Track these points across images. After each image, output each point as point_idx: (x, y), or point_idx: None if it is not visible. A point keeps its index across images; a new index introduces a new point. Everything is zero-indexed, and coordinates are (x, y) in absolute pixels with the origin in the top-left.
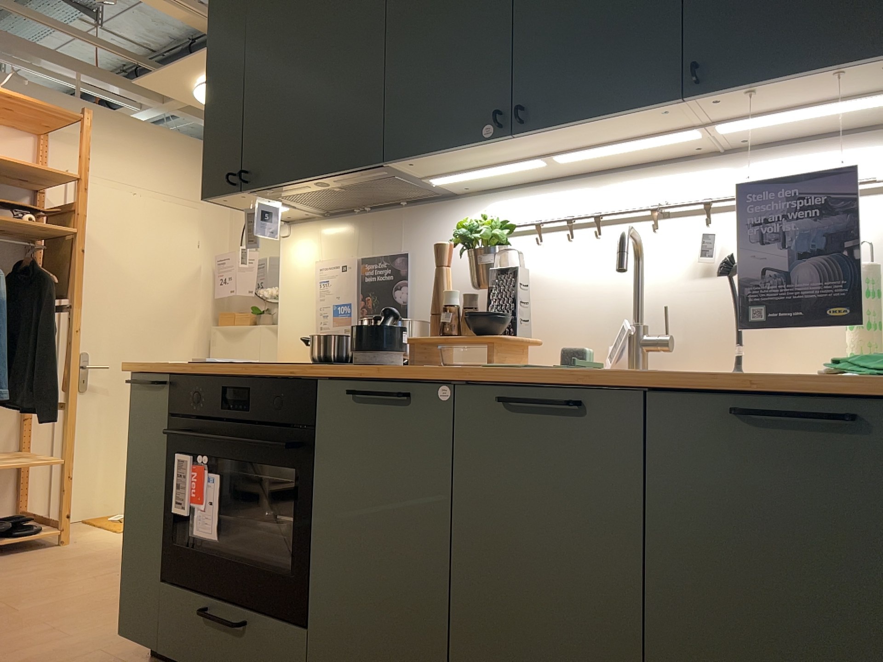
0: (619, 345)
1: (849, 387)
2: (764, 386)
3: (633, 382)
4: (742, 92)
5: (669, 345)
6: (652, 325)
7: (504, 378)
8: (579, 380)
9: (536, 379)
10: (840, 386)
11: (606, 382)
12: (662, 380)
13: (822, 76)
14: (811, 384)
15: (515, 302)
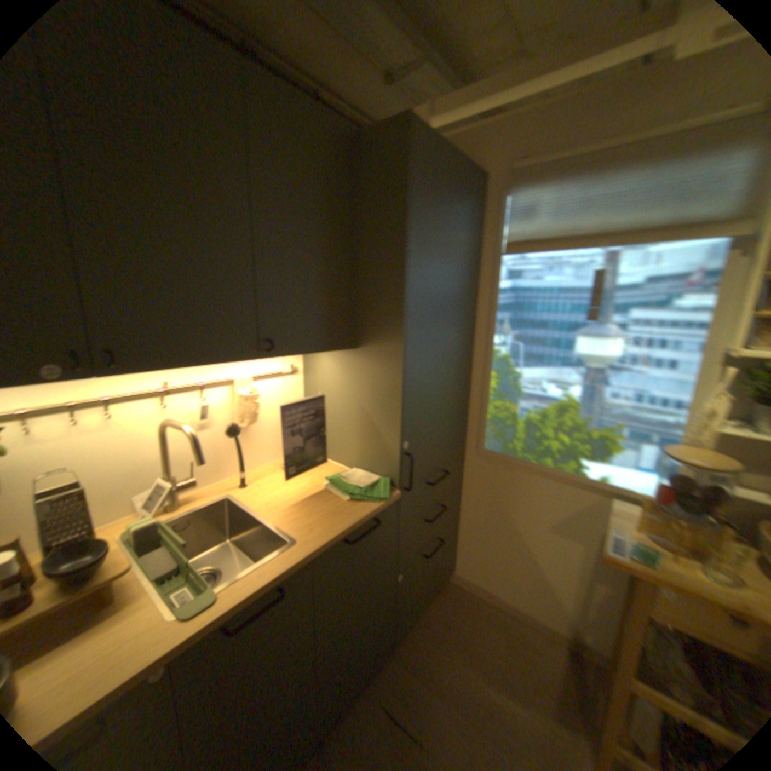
0: (153, 497)
1: (372, 510)
2: (356, 527)
3: (309, 560)
4: (285, 355)
5: (194, 484)
6: (176, 474)
7: (226, 617)
8: (280, 579)
9: (243, 598)
10: (376, 514)
11: (296, 569)
12: (323, 550)
13: (316, 352)
14: (362, 515)
15: (81, 519)
